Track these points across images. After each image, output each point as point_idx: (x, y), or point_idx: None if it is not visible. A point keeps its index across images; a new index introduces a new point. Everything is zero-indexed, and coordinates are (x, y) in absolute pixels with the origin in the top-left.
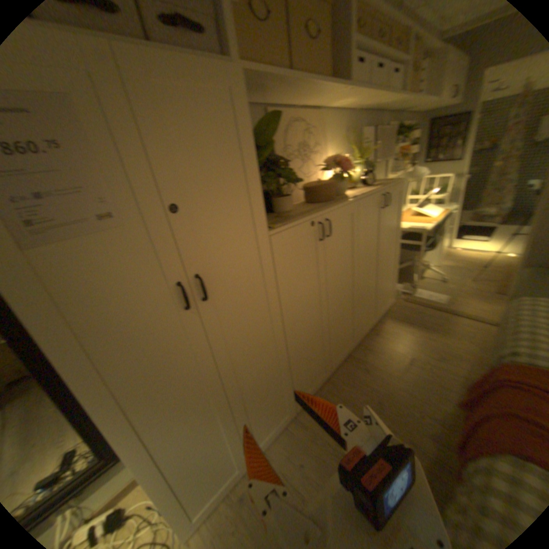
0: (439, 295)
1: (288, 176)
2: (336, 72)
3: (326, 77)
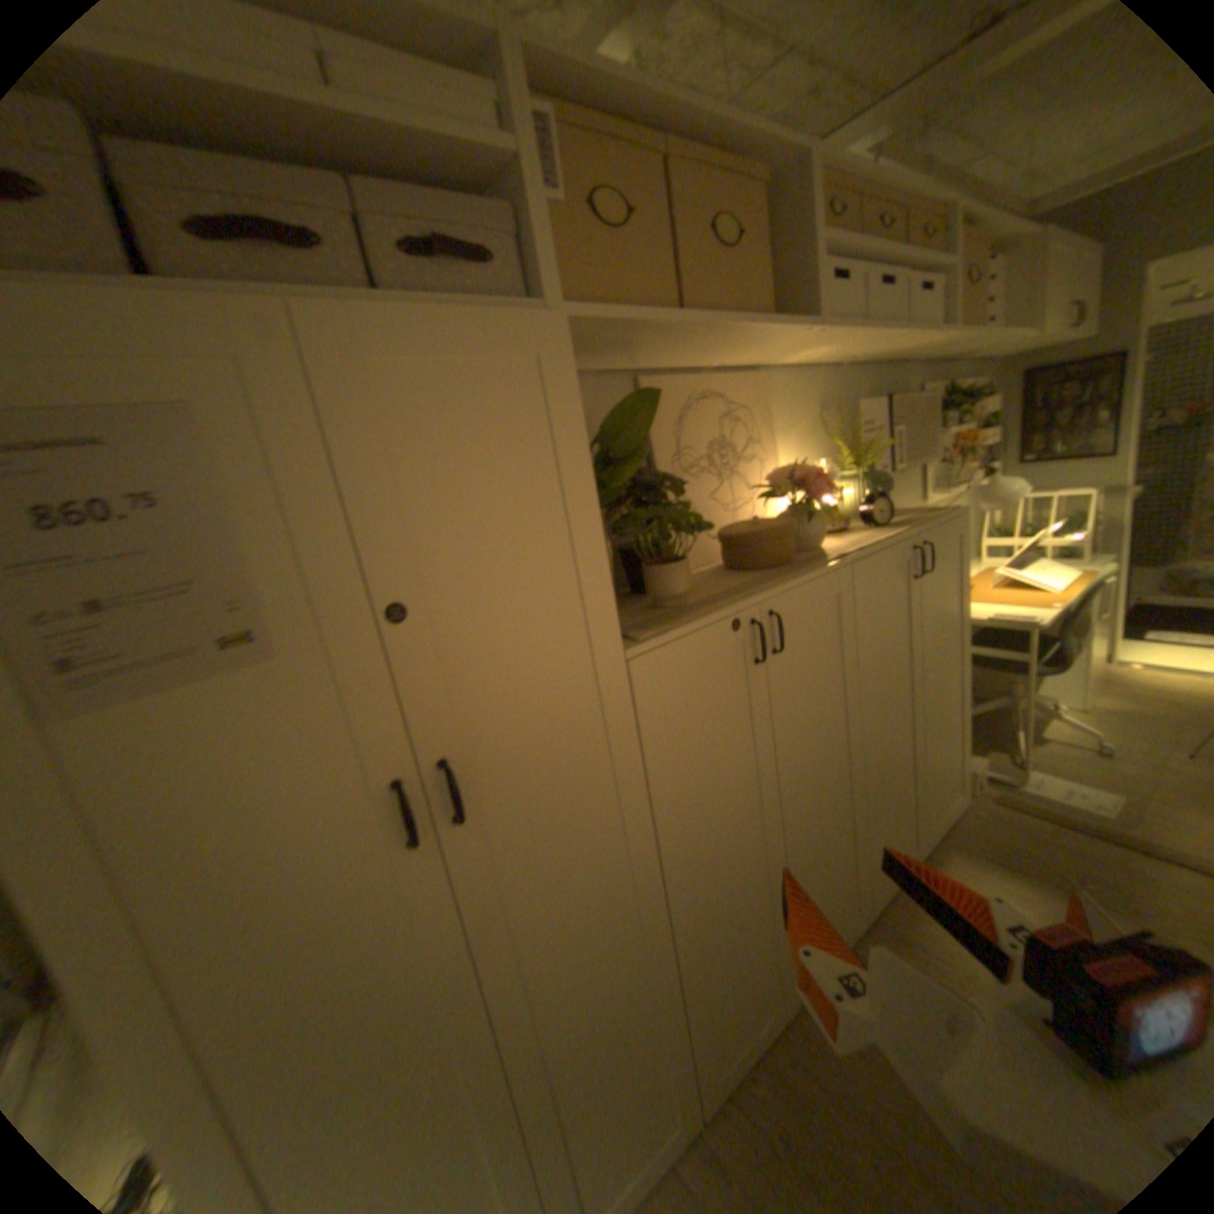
0: (1092, 792)
1: (680, 516)
2: (784, 301)
3: (758, 316)
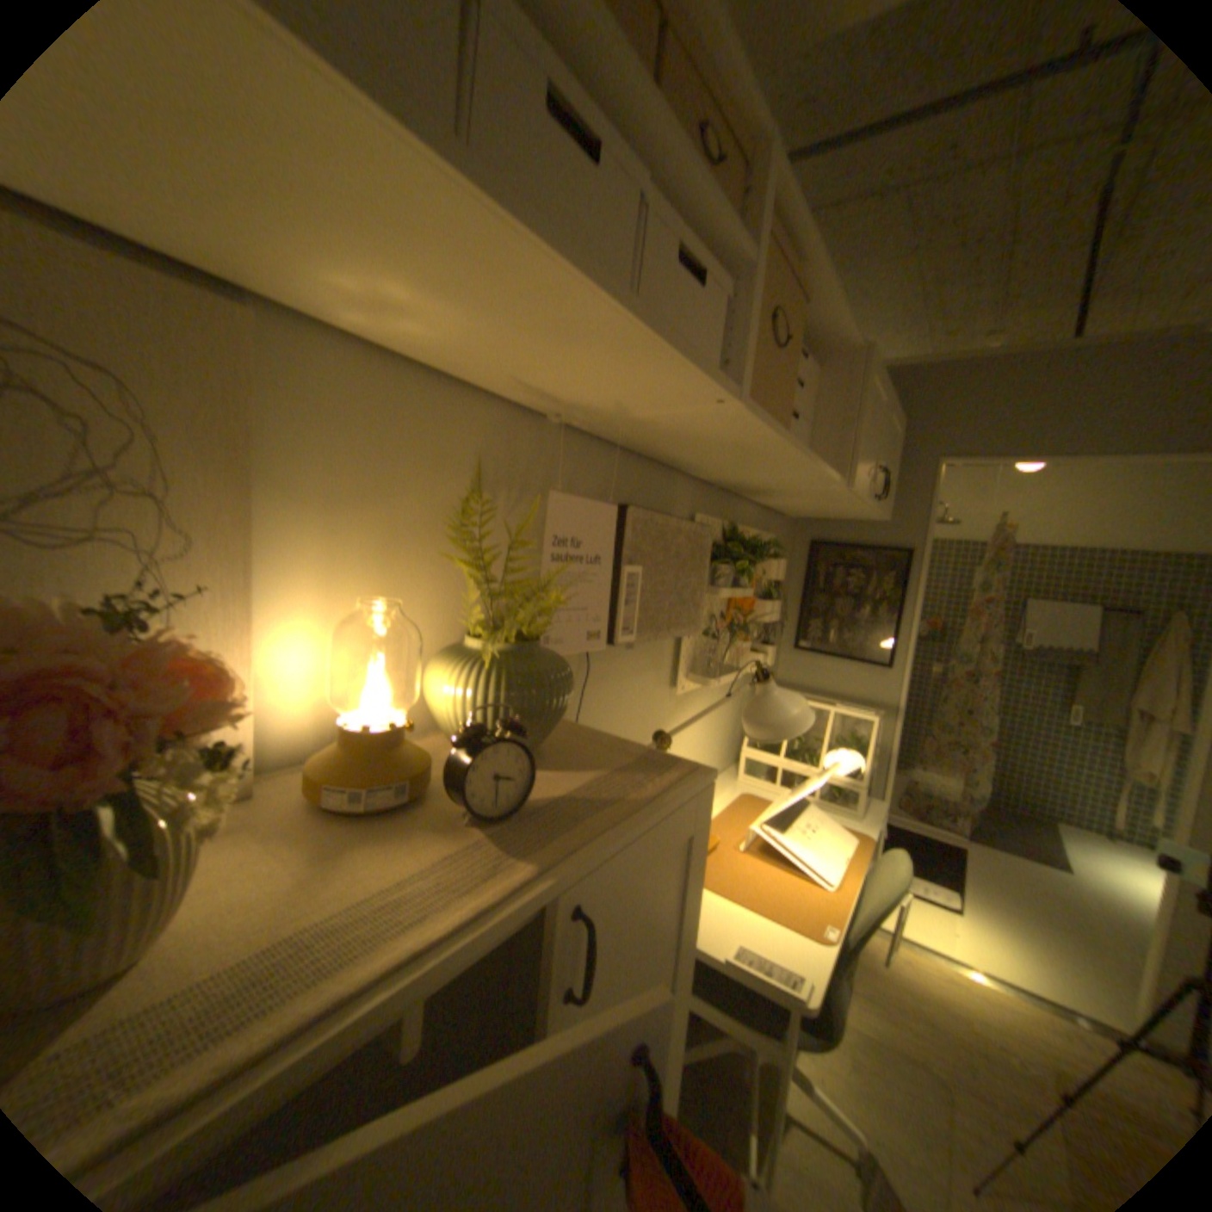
0: None
1: None
2: None
3: None
